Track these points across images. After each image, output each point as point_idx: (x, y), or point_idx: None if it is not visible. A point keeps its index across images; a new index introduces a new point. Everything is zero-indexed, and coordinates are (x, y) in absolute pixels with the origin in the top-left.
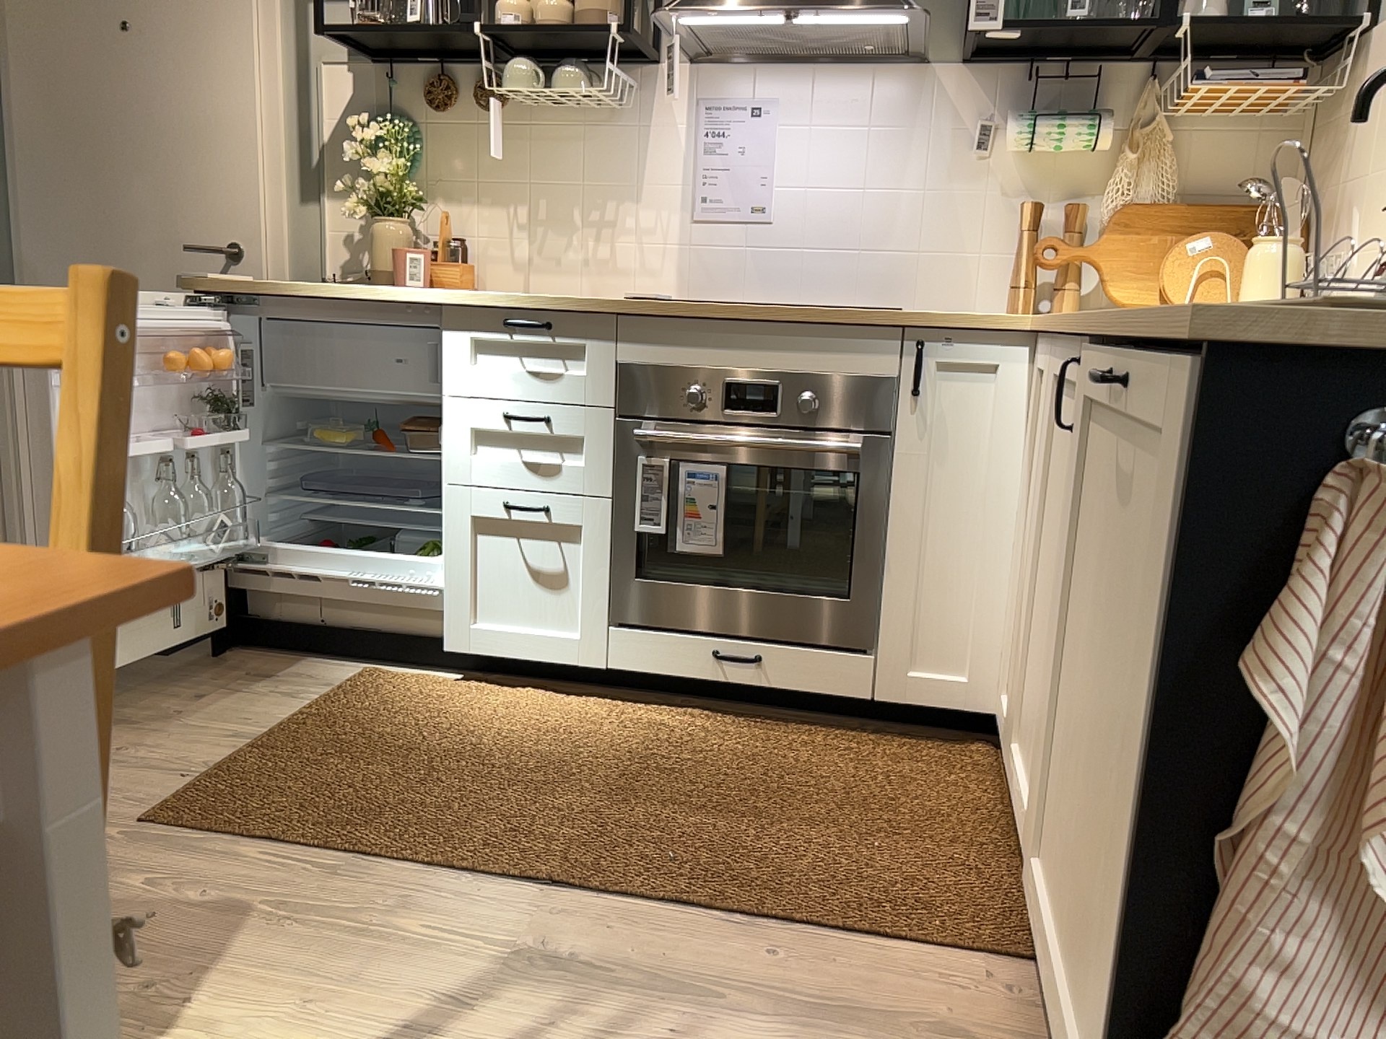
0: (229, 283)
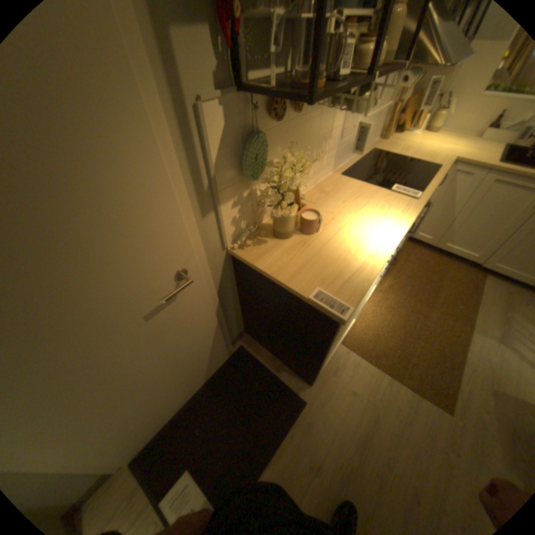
0: (360, 301)
